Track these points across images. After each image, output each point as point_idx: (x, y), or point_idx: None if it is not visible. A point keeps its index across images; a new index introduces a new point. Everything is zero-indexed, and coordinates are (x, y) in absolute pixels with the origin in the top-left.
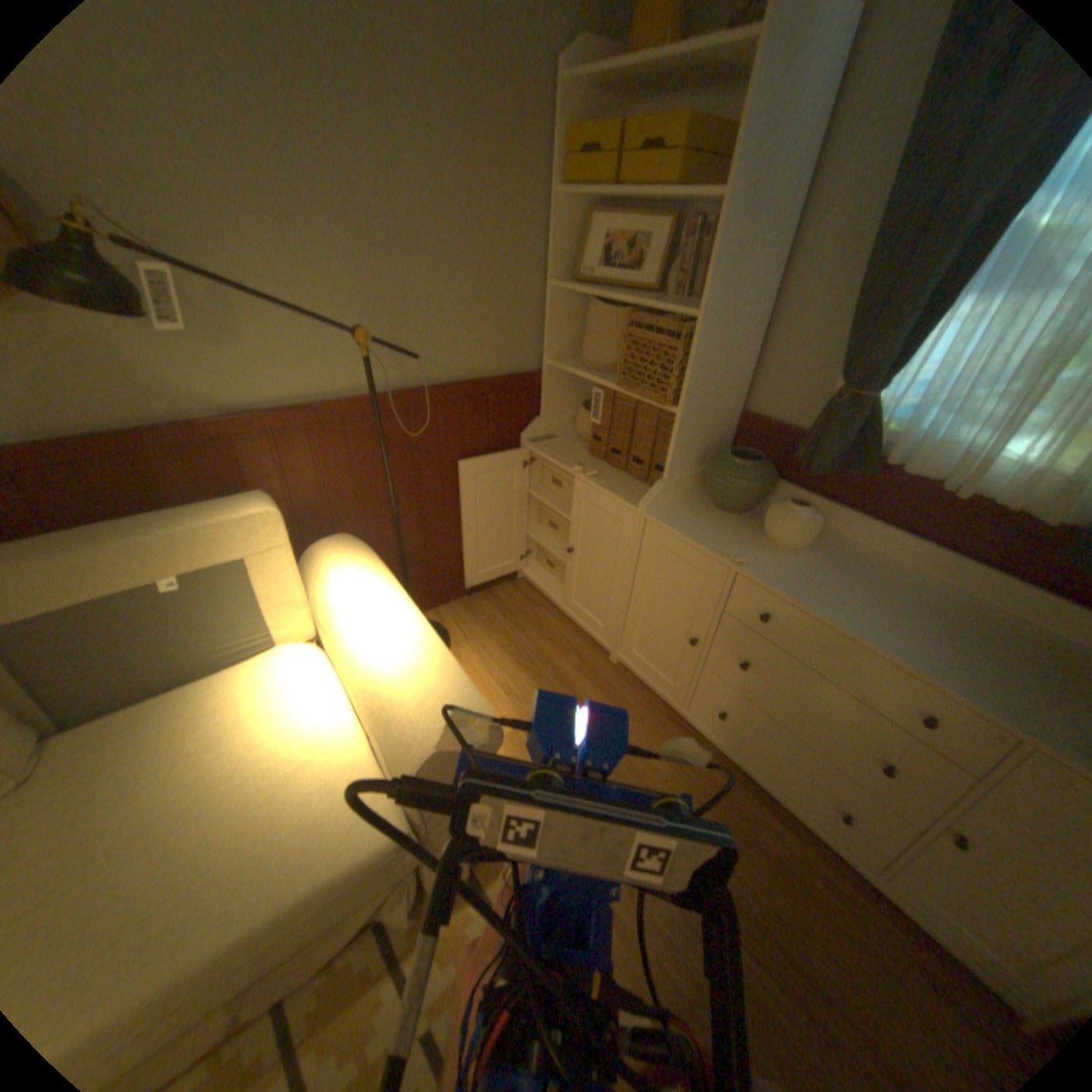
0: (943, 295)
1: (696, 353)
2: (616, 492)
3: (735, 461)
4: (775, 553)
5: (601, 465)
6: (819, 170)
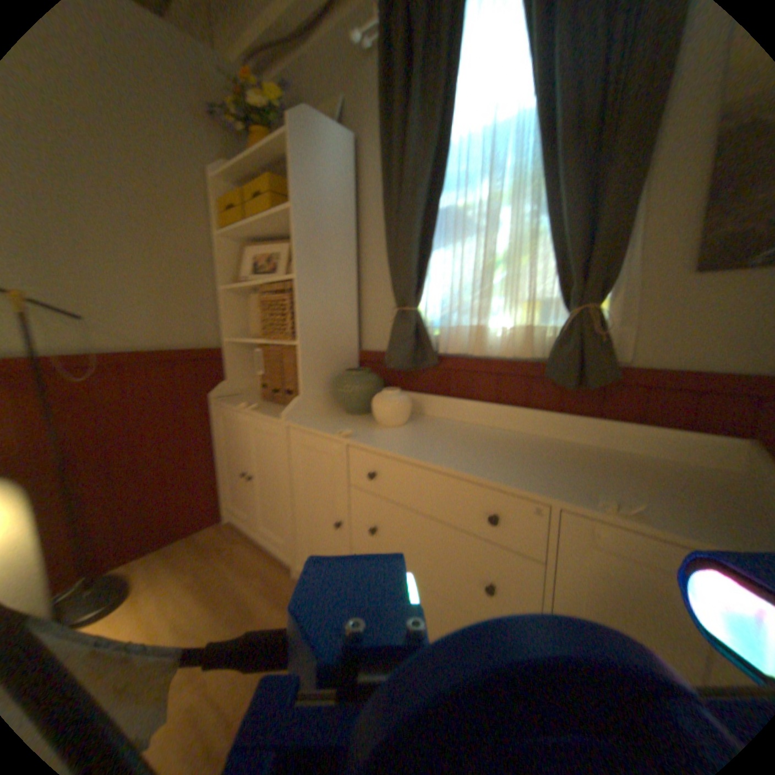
0: (429, 247)
1: (298, 301)
2: (269, 416)
3: (348, 374)
4: (381, 430)
5: (267, 404)
6: (360, 208)
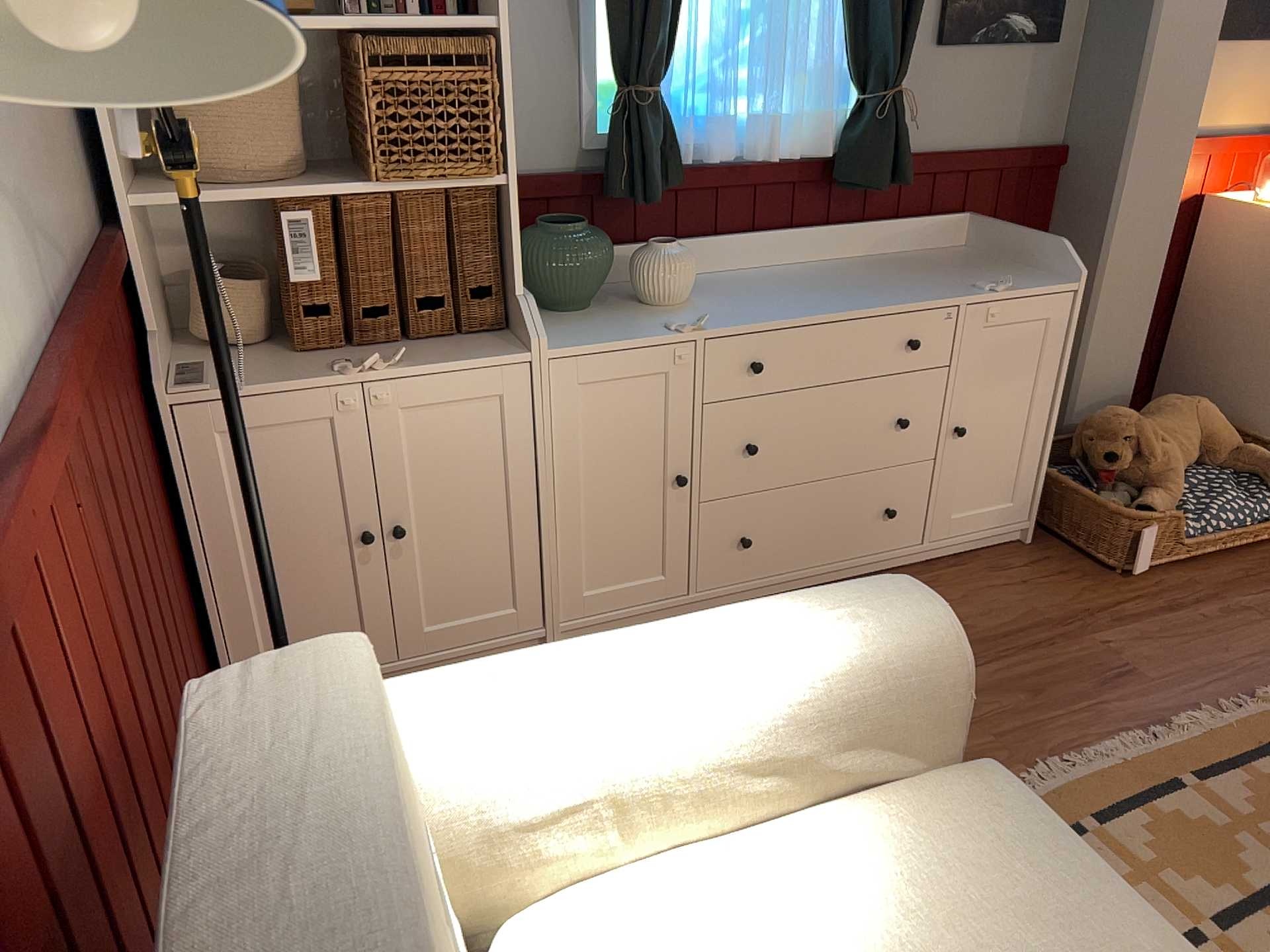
0: None
1: (505, 84)
2: (458, 360)
3: (566, 231)
4: (684, 310)
5: (352, 353)
6: None
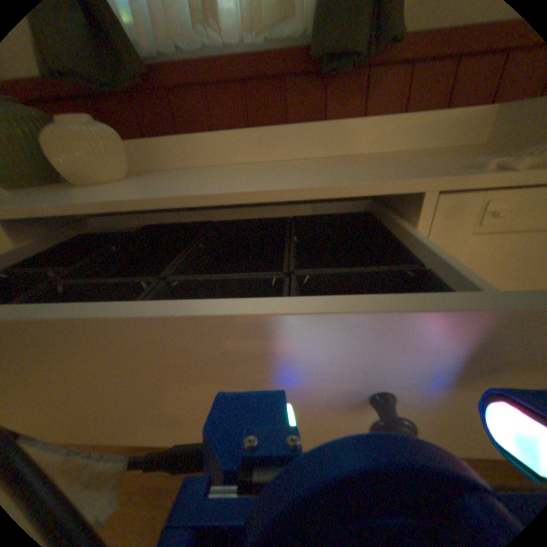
0: None
1: None
2: None
3: None
4: (84, 188)
5: None
6: None
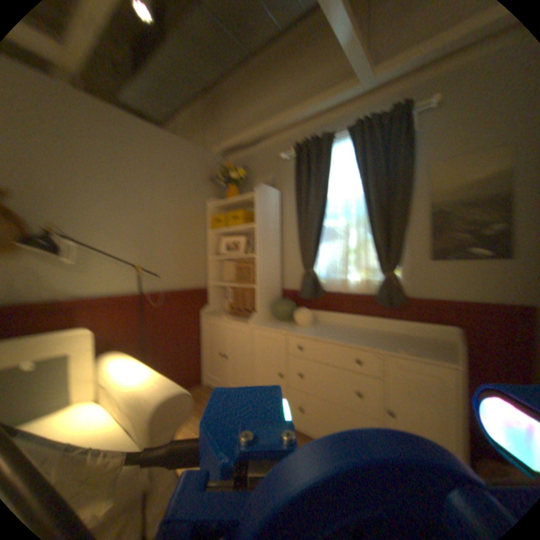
0: (319, 244)
1: (258, 267)
2: (241, 323)
3: (281, 301)
4: (301, 328)
5: (235, 317)
6: (283, 222)
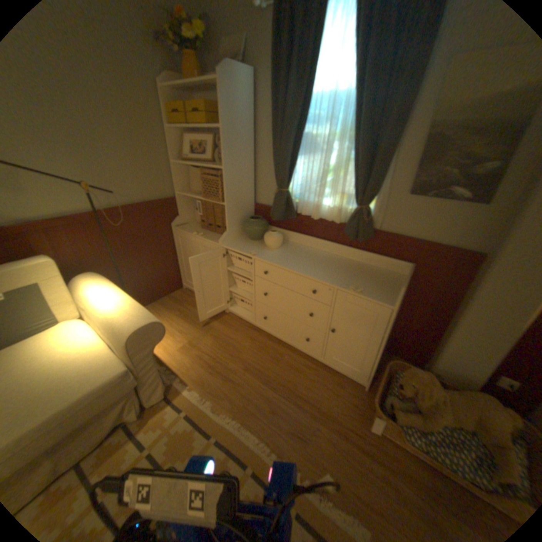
0: (296, 156)
1: (225, 182)
2: (211, 240)
3: (251, 220)
4: (269, 251)
5: (206, 231)
6: (256, 118)
